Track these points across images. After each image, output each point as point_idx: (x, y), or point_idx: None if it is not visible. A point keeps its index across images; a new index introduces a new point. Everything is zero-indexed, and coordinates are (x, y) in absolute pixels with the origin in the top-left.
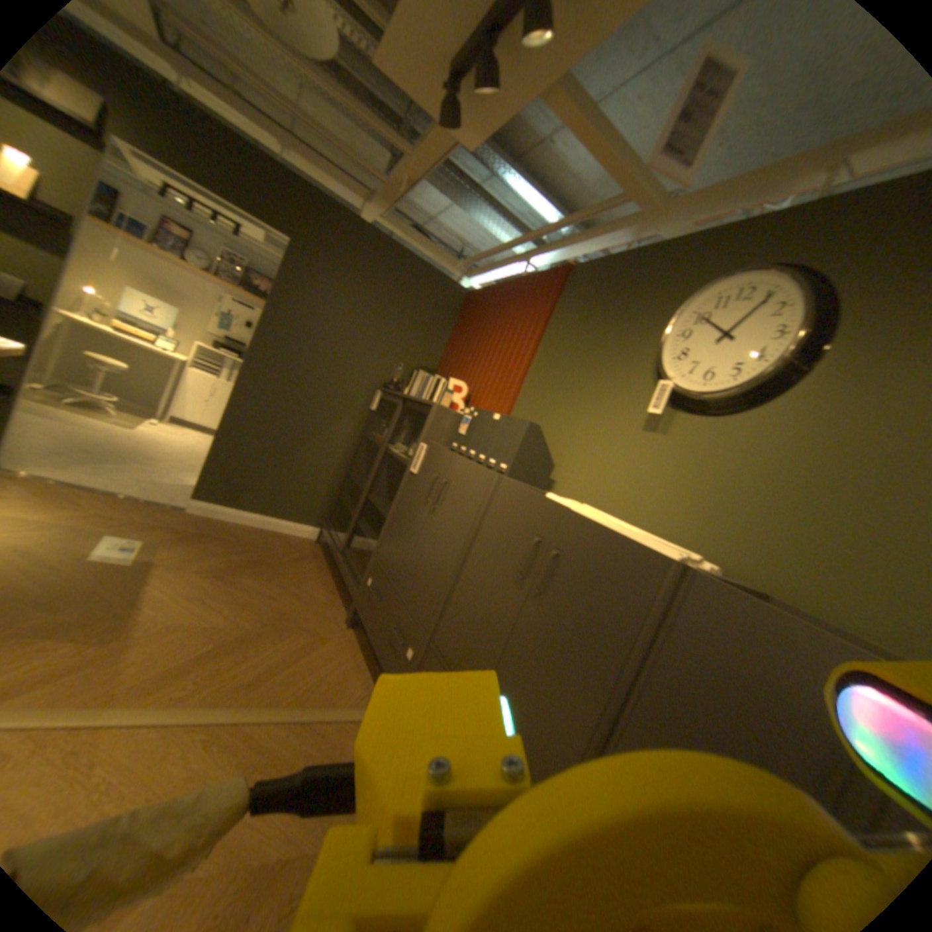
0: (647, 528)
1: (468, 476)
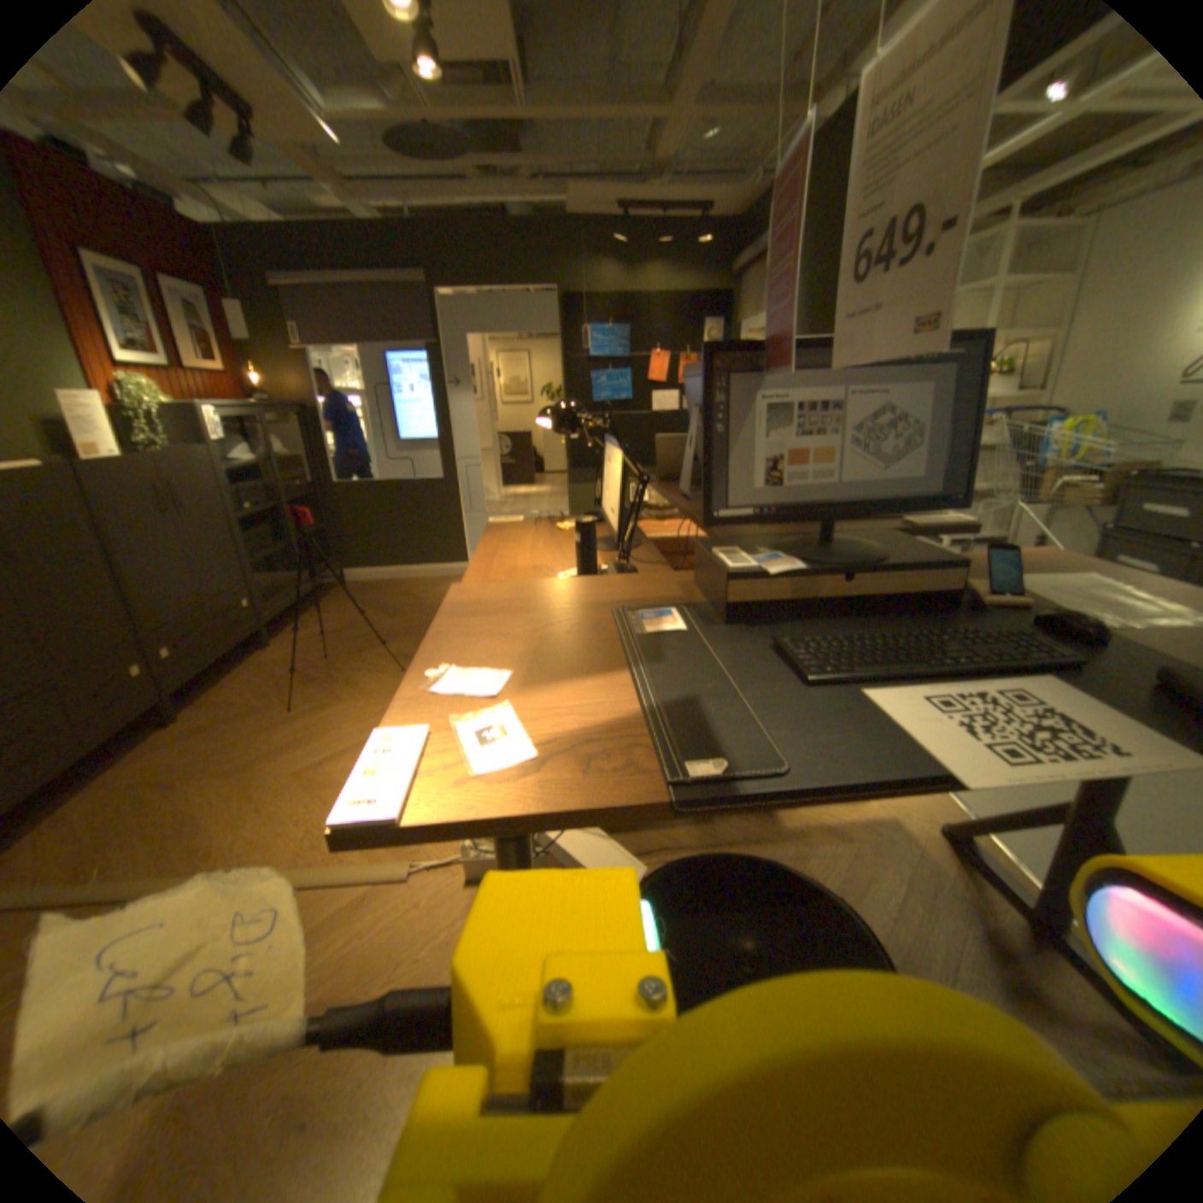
0: None
1: None
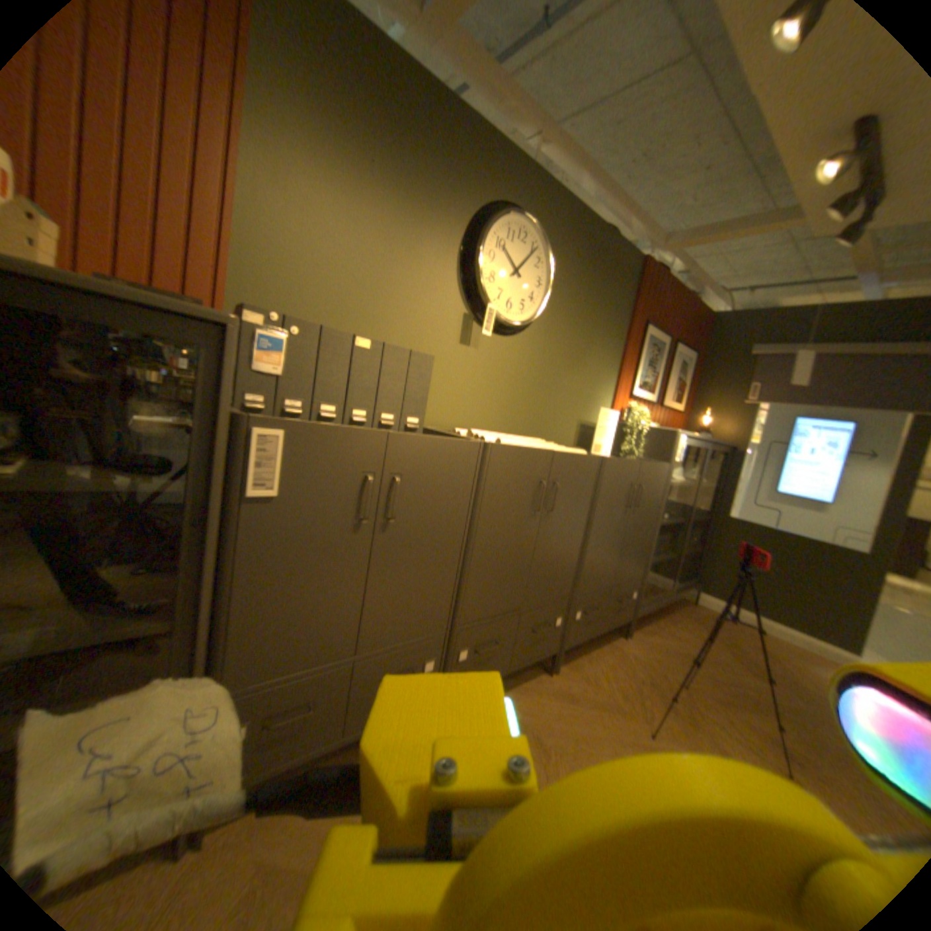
0: (476, 425)
1: (437, 456)
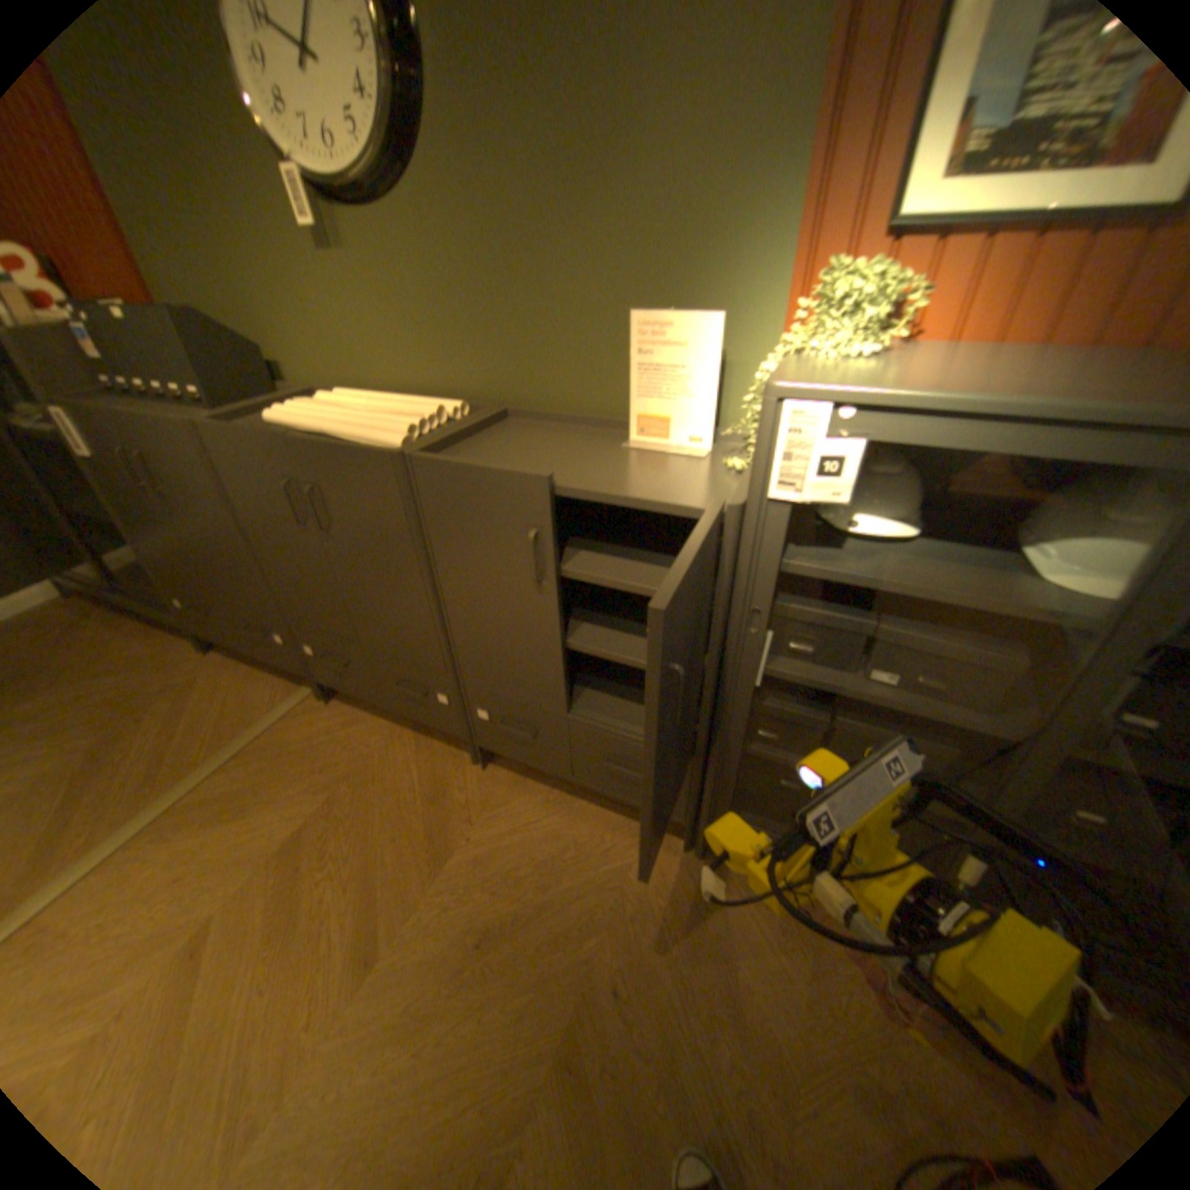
0: (397, 381)
1: (158, 434)
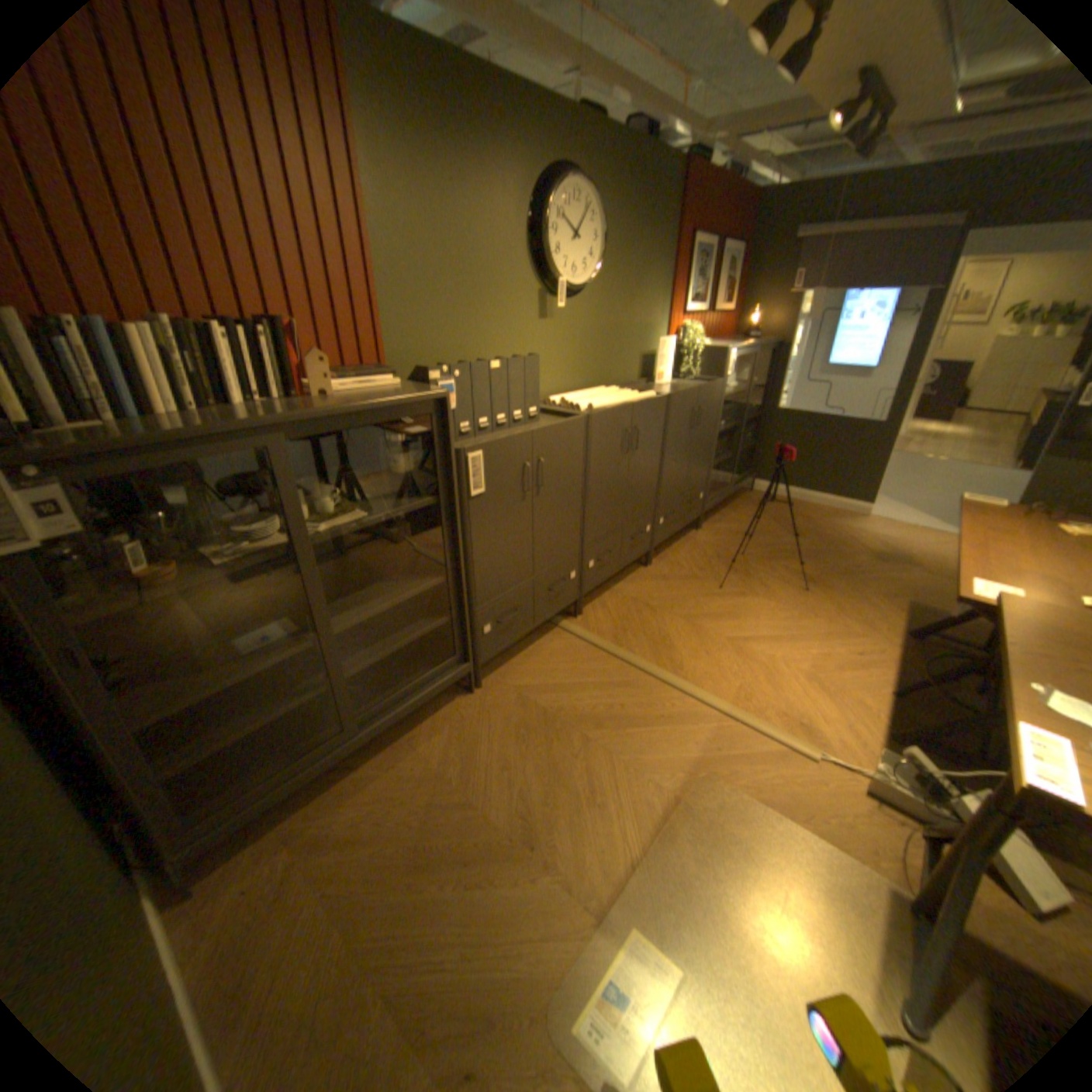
0: (561, 389)
1: (561, 437)
